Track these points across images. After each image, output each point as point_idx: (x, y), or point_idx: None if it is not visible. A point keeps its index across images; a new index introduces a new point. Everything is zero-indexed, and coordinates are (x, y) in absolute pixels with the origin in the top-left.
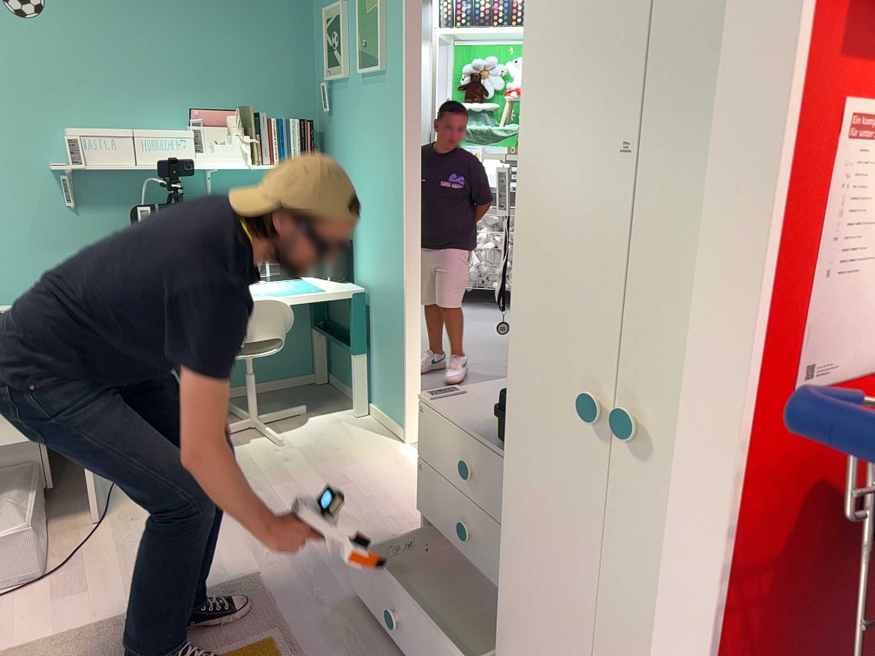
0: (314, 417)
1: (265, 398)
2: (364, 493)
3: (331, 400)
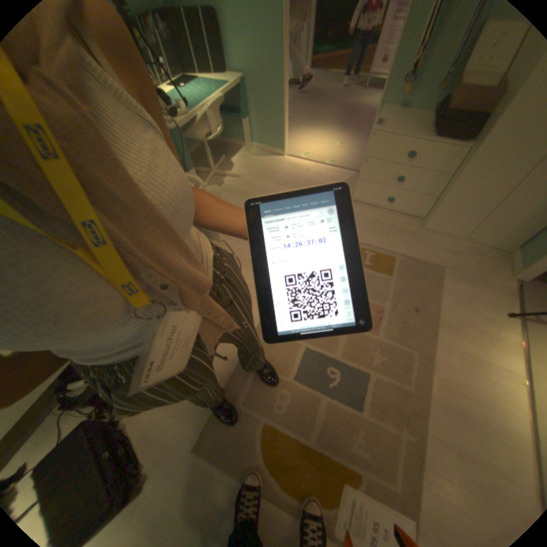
0: (231, 159)
1: (194, 159)
2: (298, 182)
3: (224, 148)
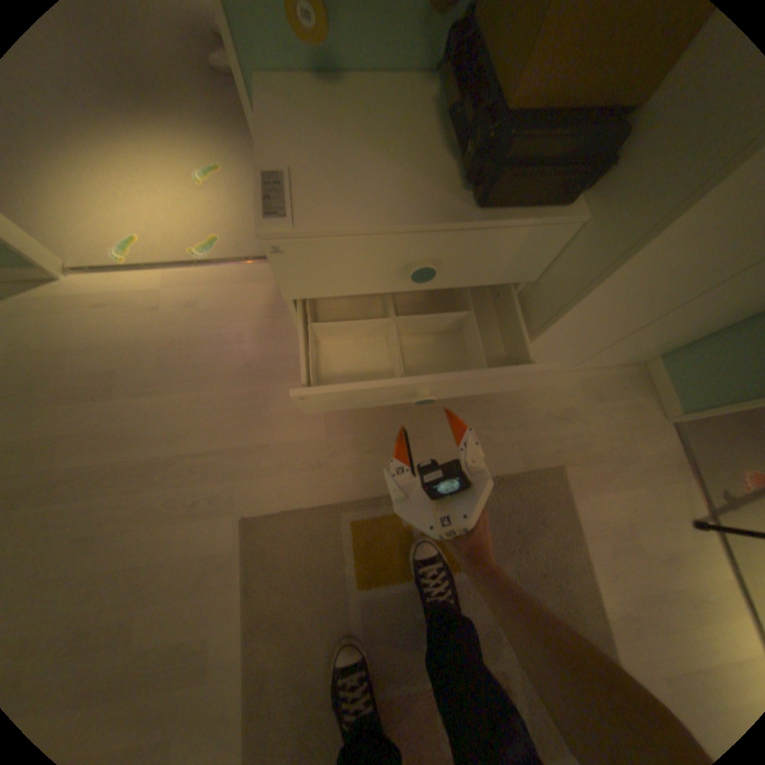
0: None
1: None
2: (144, 366)
3: None
